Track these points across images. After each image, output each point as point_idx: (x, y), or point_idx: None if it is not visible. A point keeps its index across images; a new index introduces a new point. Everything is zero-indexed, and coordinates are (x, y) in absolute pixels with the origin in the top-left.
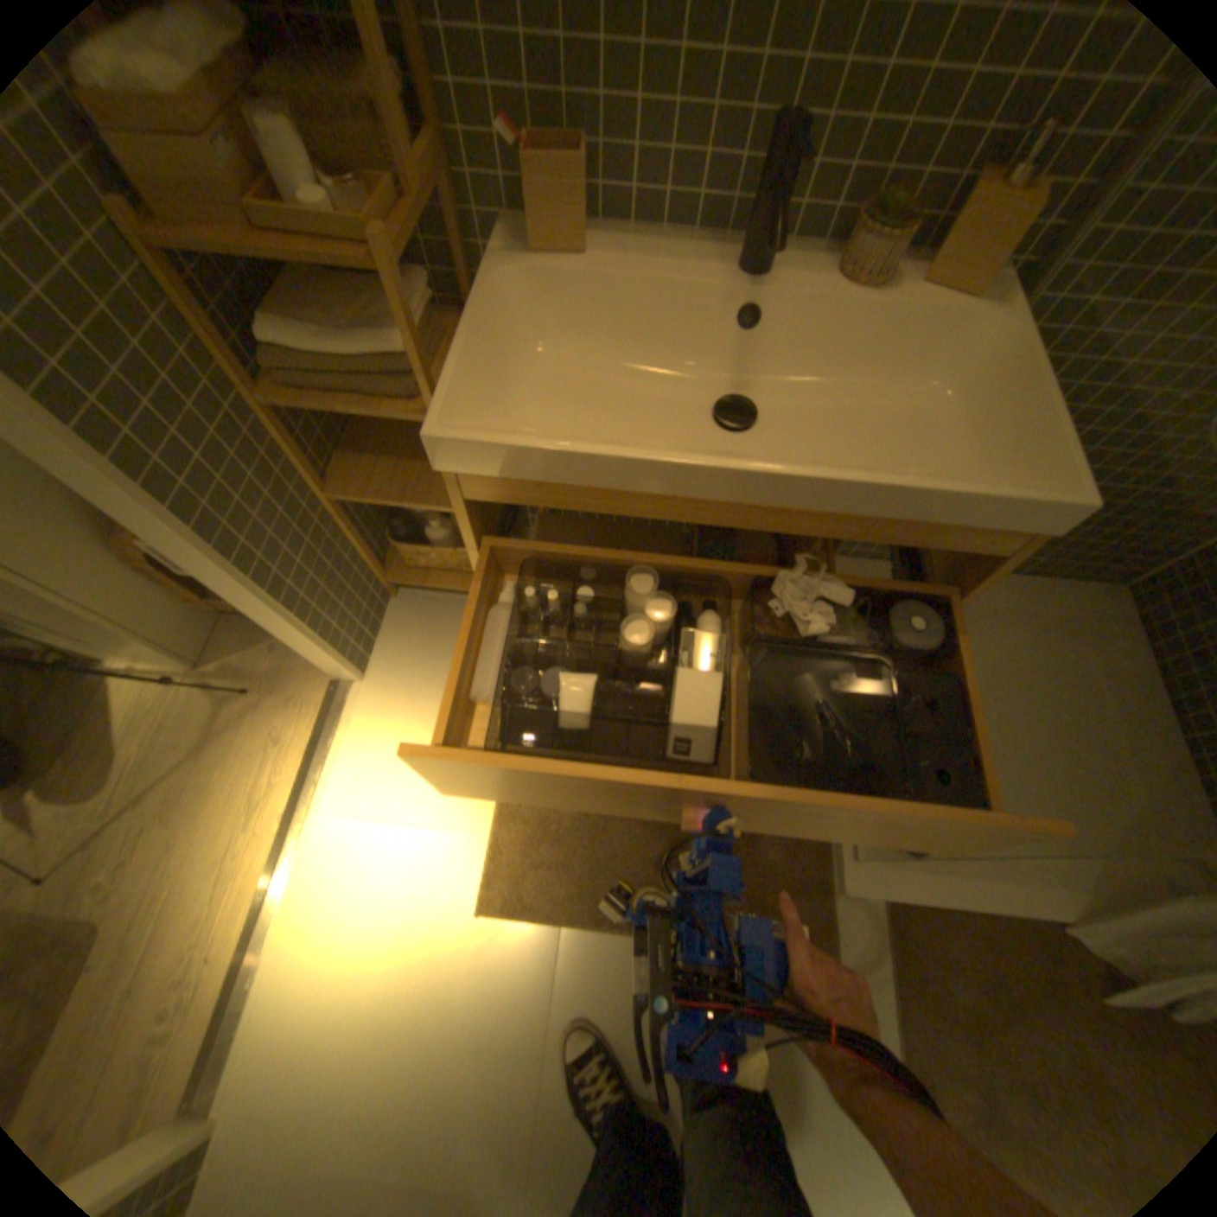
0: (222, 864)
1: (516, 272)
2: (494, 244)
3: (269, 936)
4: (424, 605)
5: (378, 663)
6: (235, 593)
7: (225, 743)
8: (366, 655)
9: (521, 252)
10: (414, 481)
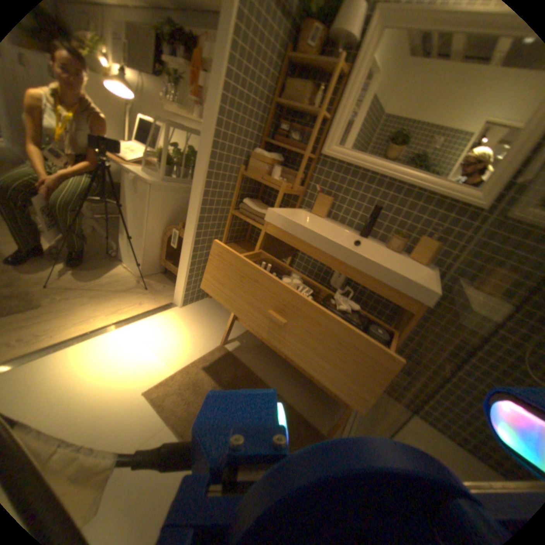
0: (94, 317)
1: (307, 213)
2: (306, 210)
3: (81, 342)
4: (218, 305)
5: (191, 308)
6: (191, 241)
7: (132, 295)
8: (190, 303)
9: (311, 213)
10: (251, 249)
